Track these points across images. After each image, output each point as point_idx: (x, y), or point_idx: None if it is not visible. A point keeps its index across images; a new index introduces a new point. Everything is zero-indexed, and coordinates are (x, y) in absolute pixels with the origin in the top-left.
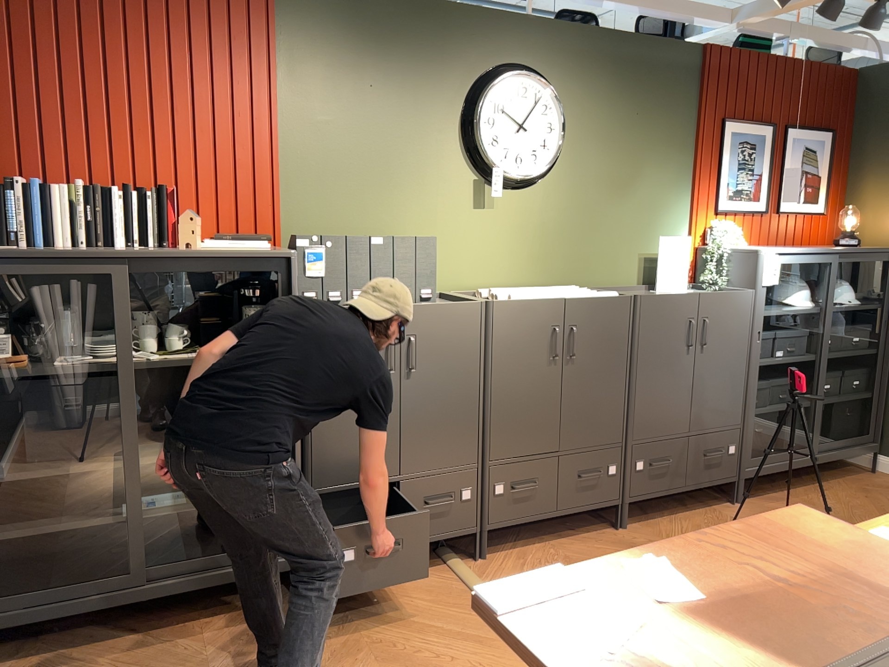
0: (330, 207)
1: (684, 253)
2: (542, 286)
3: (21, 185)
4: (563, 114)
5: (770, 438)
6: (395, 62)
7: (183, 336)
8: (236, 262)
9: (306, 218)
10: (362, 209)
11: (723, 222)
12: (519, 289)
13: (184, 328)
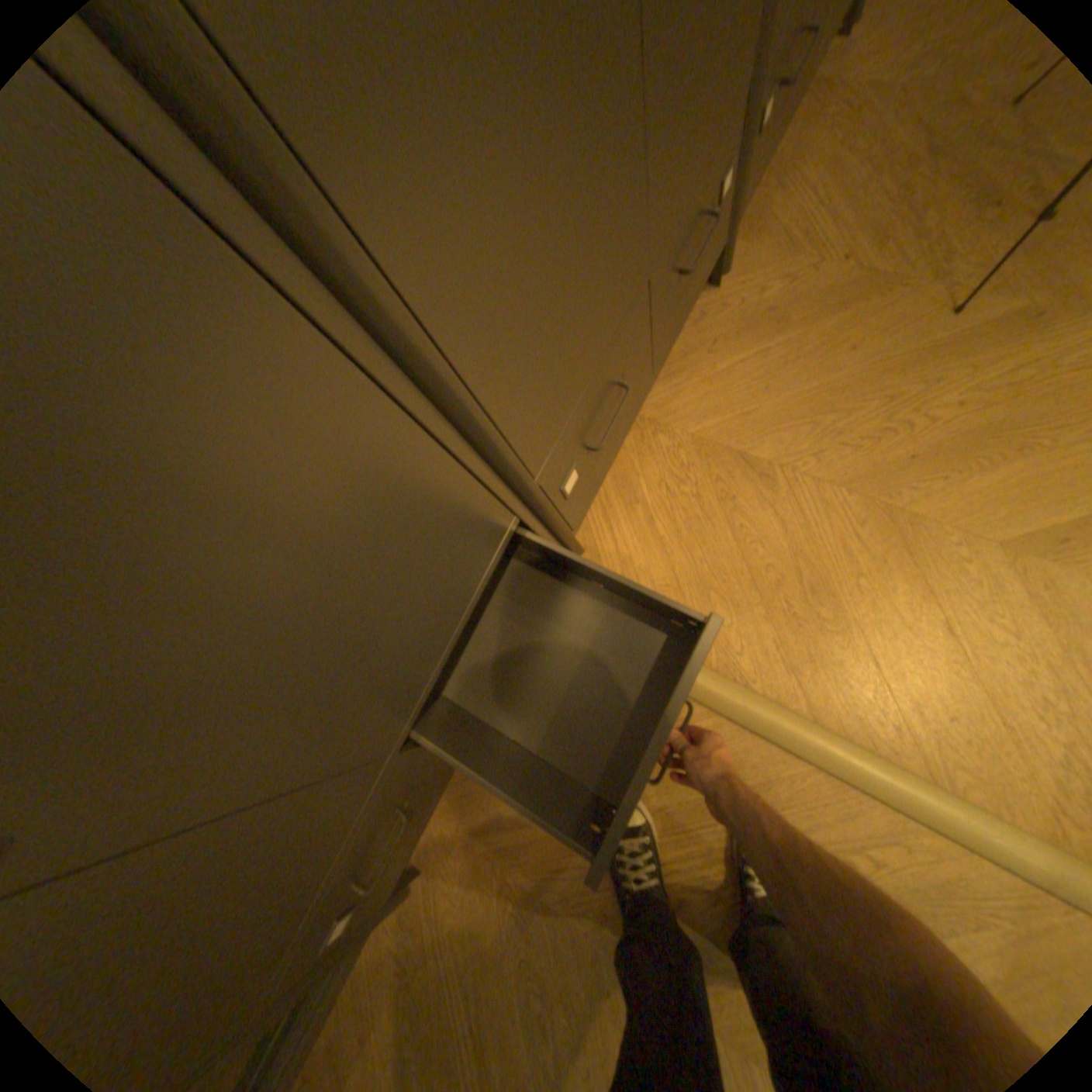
0: None
1: None
2: None
3: None
4: None
5: None
6: None
7: None
8: None
9: None
10: None
11: None
12: None
13: None
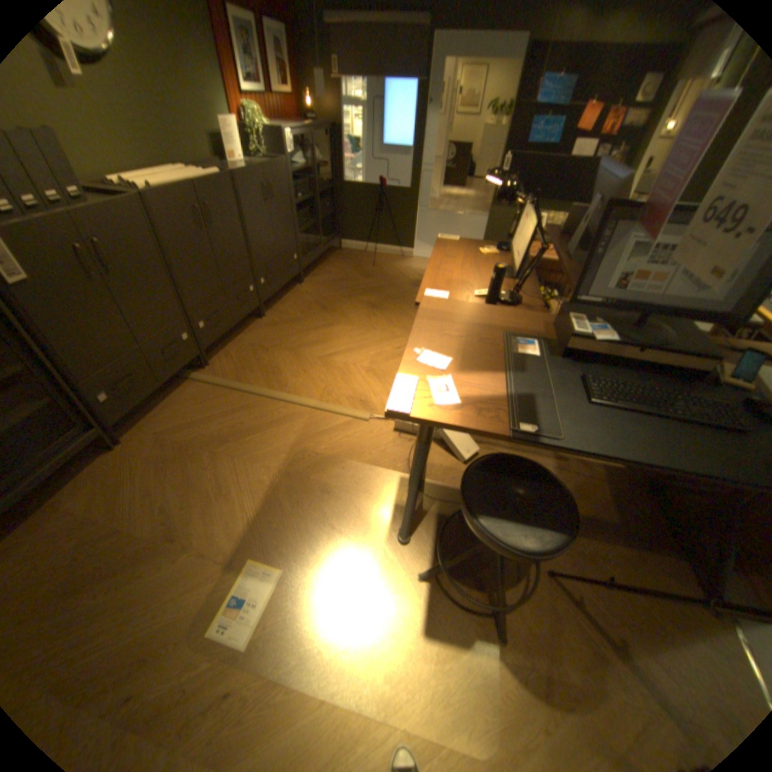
0: None
1: (234, 130)
2: (150, 168)
3: None
4: None
5: (304, 245)
6: None
7: None
8: None
9: None
10: None
11: (246, 102)
12: (142, 174)
13: None
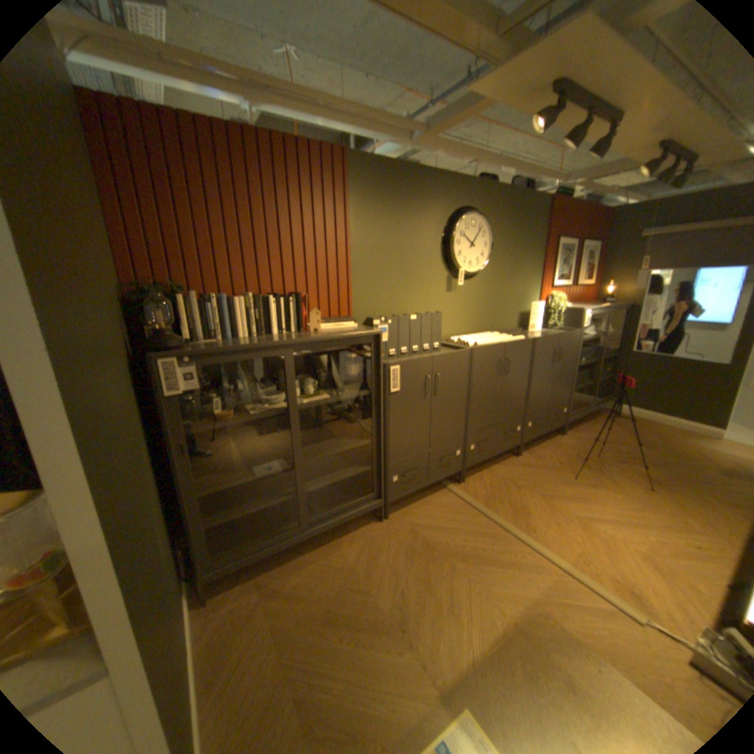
0: (376, 297)
1: (541, 310)
2: (475, 333)
3: (213, 298)
4: (488, 235)
5: (575, 401)
6: (409, 206)
7: (314, 385)
8: (350, 340)
9: (364, 305)
10: (392, 297)
11: (555, 292)
12: (472, 337)
13: (313, 380)
